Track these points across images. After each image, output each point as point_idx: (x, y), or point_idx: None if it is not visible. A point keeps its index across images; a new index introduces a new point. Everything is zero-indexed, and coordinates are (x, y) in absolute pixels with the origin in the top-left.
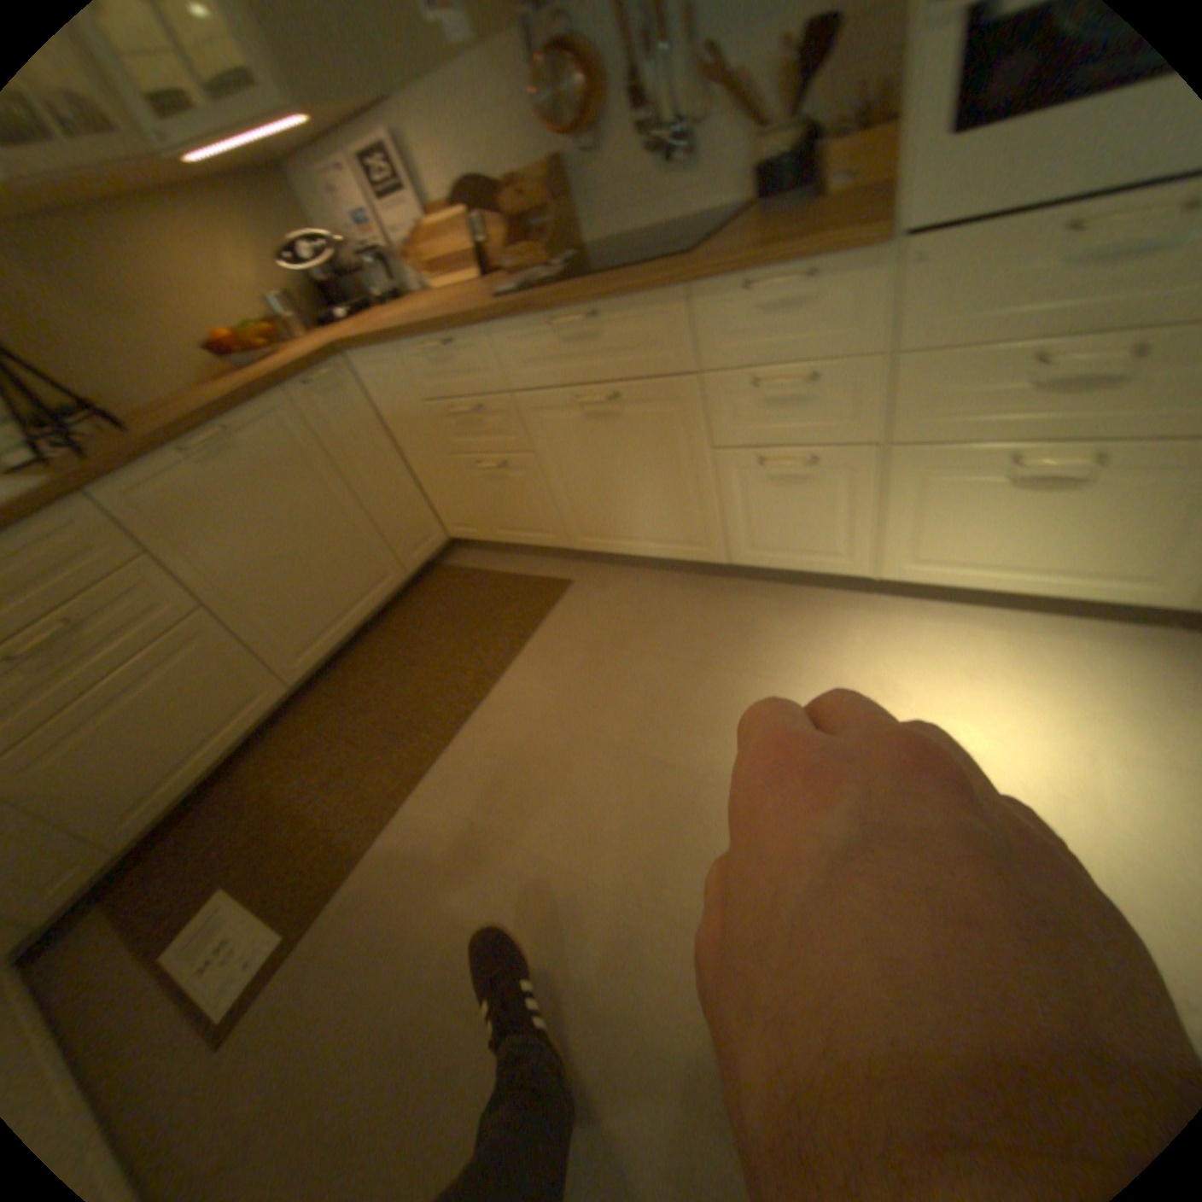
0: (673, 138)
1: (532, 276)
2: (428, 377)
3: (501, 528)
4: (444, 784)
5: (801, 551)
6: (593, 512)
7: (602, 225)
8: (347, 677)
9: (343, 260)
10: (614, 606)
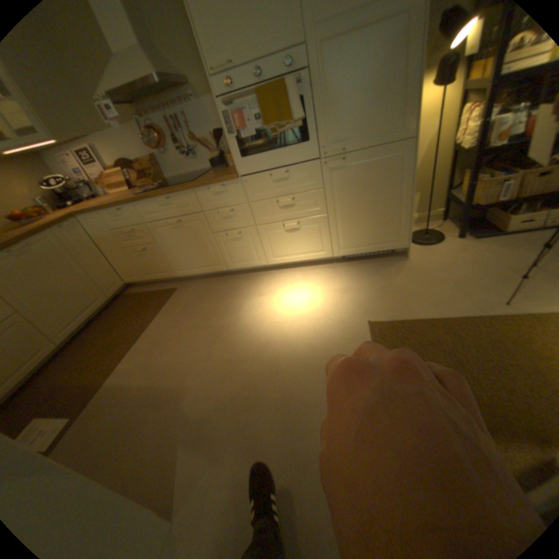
0: (188, 150)
1: (147, 188)
2: (111, 221)
3: (146, 274)
4: (133, 356)
5: (246, 260)
6: (180, 261)
7: (170, 173)
8: (83, 339)
9: (67, 185)
10: (192, 291)
